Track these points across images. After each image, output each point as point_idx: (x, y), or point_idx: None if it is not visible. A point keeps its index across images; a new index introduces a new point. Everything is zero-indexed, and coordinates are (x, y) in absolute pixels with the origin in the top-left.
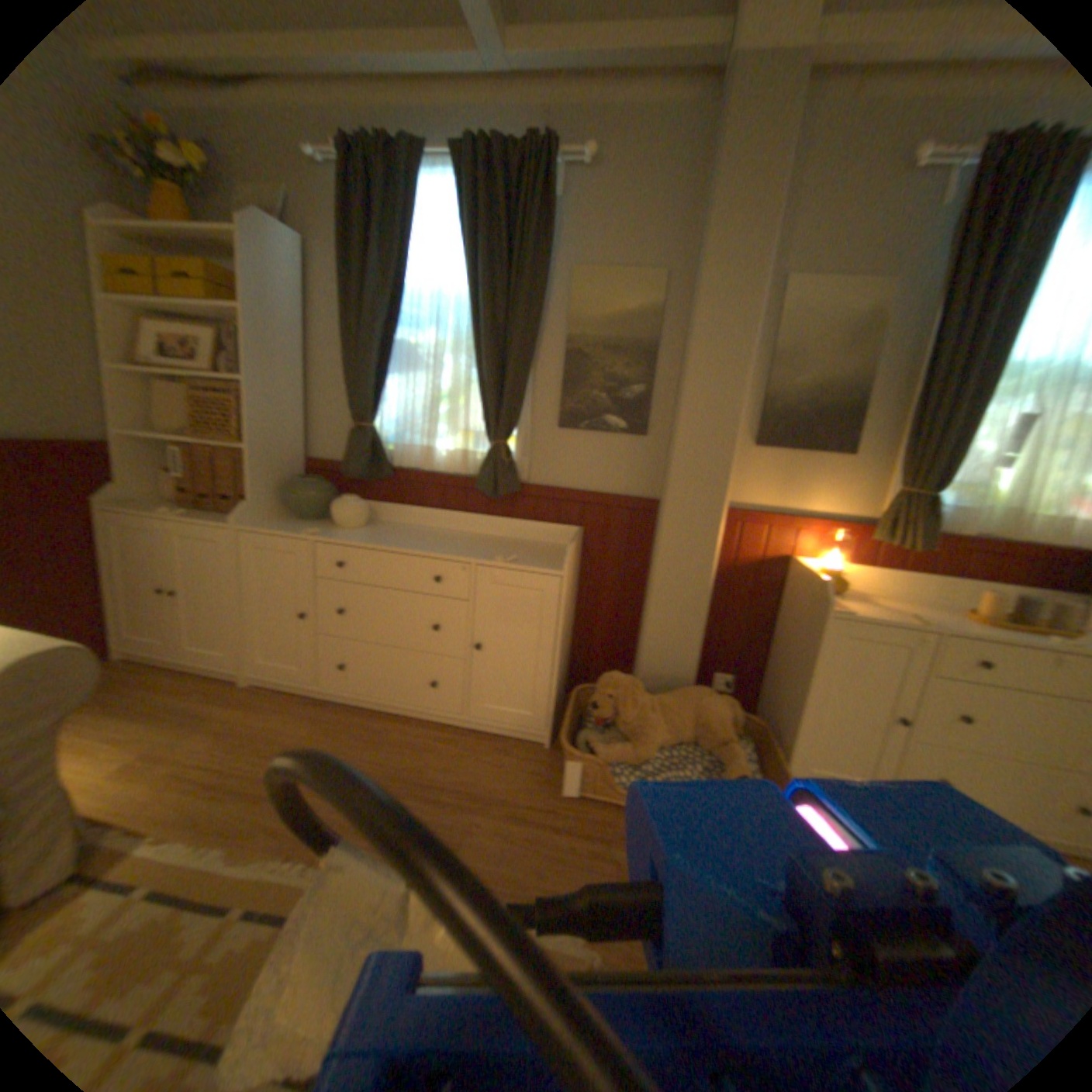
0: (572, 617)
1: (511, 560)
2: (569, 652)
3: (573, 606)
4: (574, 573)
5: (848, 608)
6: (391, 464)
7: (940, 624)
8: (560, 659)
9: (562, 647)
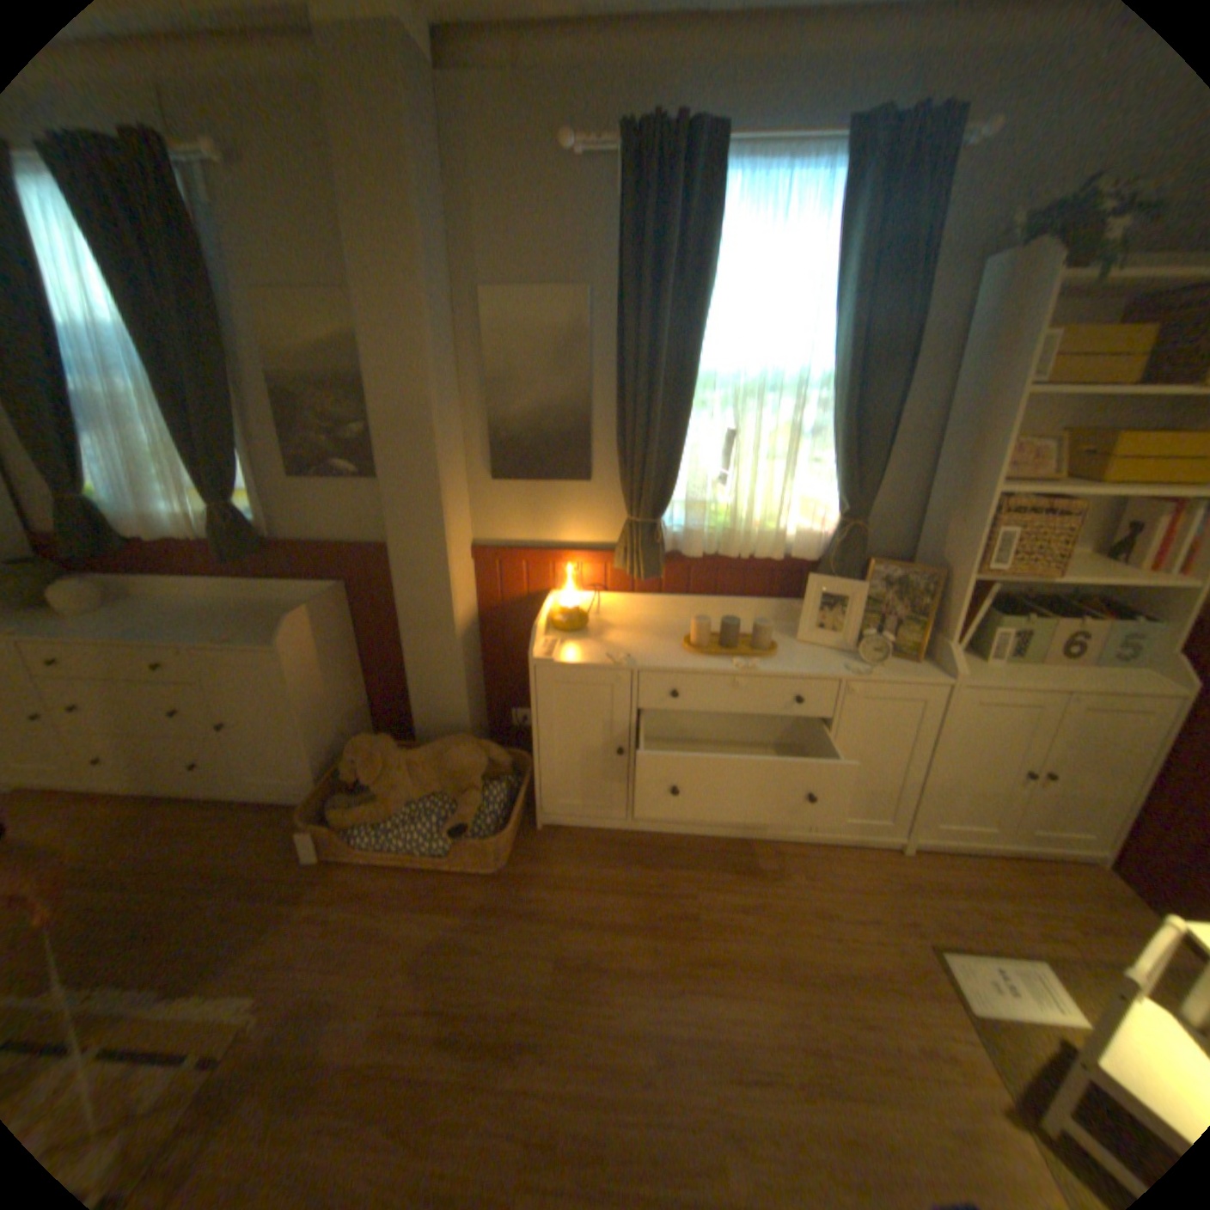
0: (353, 674)
1: (221, 642)
2: (366, 707)
3: (351, 664)
4: (323, 637)
5: (554, 653)
6: (114, 536)
7: (638, 658)
8: (309, 729)
9: (306, 718)
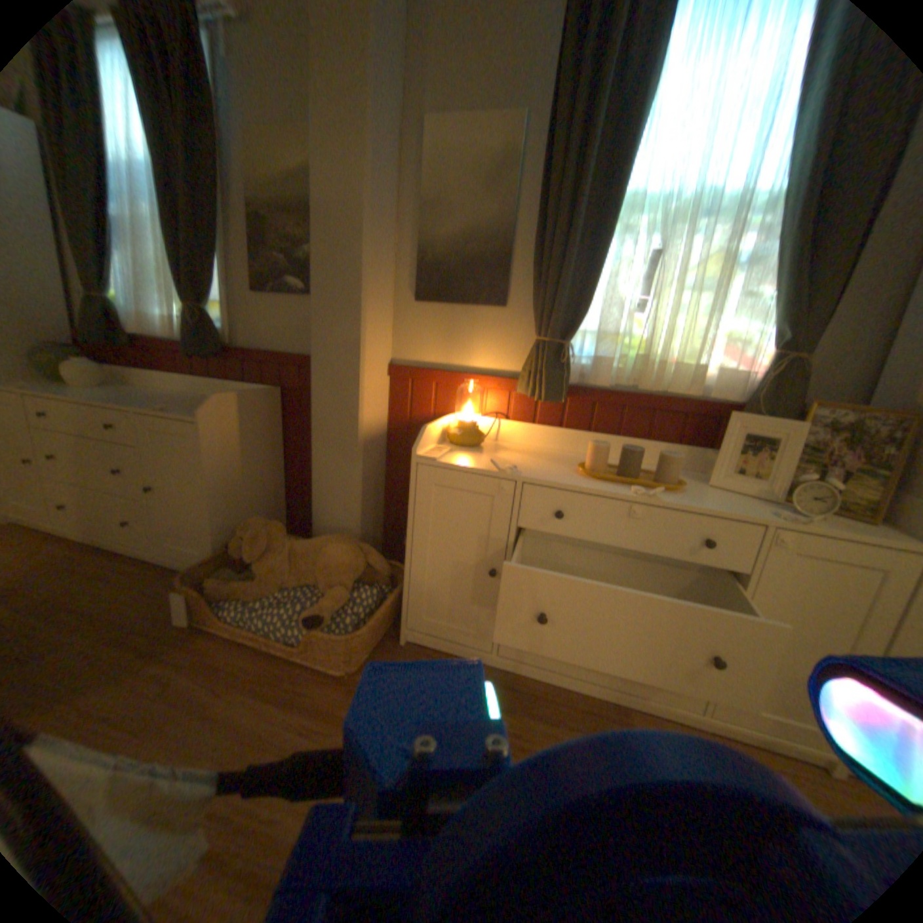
0: (276, 471)
1: (159, 408)
2: (284, 505)
3: (276, 462)
4: (251, 427)
5: (440, 455)
6: (123, 331)
7: (526, 472)
8: (219, 504)
9: (218, 493)
